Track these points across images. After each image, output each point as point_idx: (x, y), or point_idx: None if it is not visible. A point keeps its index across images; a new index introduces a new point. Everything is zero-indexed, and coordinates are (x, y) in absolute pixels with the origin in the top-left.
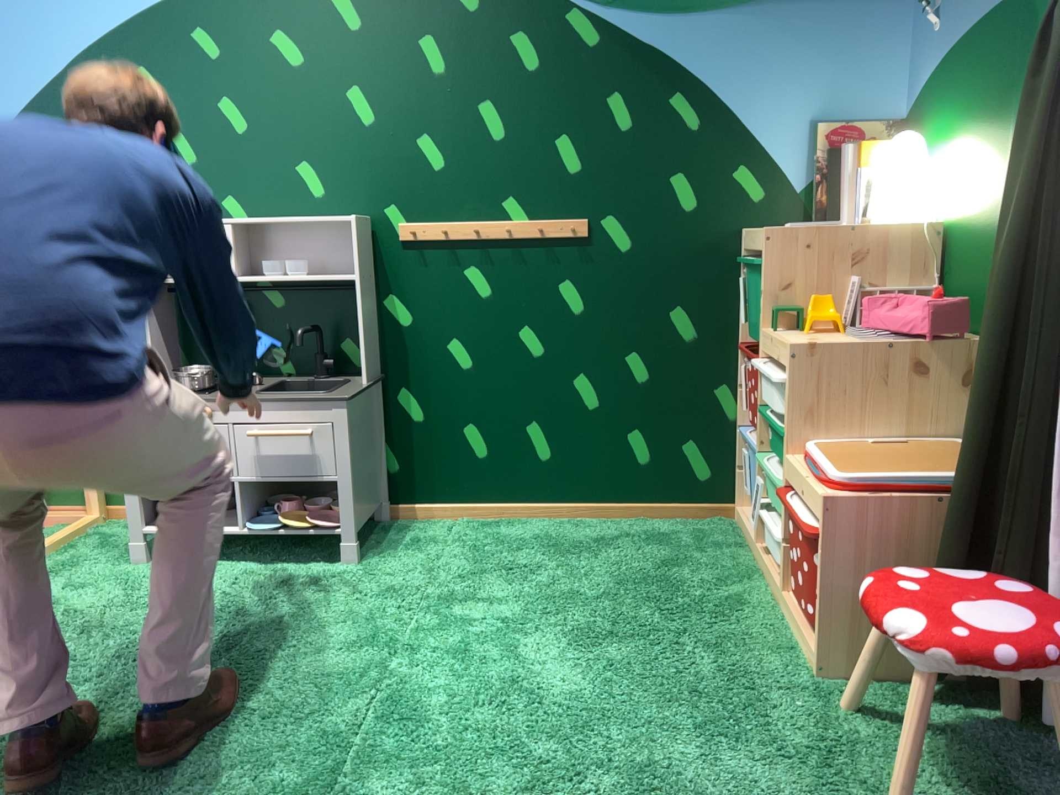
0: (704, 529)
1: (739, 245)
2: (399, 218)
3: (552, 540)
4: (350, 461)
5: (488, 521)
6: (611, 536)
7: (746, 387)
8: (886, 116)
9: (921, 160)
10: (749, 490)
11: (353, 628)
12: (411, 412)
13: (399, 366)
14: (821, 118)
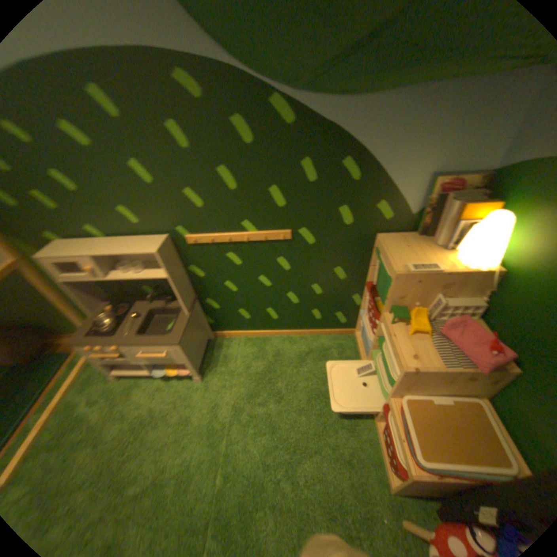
0: (342, 345)
1: (376, 242)
2: (187, 233)
3: (280, 356)
4: (188, 359)
5: (255, 338)
6: (304, 352)
7: (369, 309)
8: (487, 168)
9: (510, 234)
10: (364, 342)
11: (201, 443)
12: (215, 306)
13: (205, 292)
14: (443, 171)
